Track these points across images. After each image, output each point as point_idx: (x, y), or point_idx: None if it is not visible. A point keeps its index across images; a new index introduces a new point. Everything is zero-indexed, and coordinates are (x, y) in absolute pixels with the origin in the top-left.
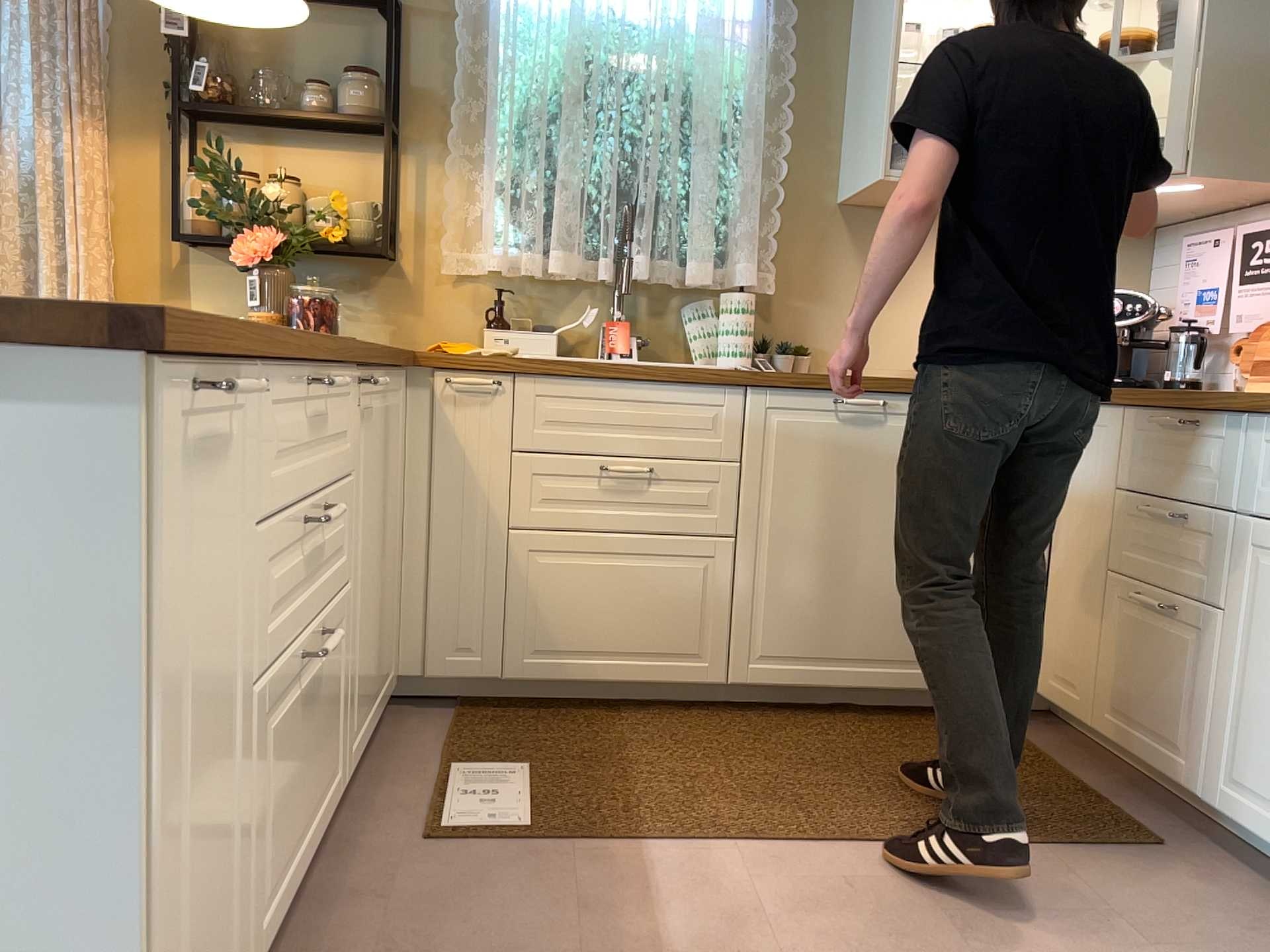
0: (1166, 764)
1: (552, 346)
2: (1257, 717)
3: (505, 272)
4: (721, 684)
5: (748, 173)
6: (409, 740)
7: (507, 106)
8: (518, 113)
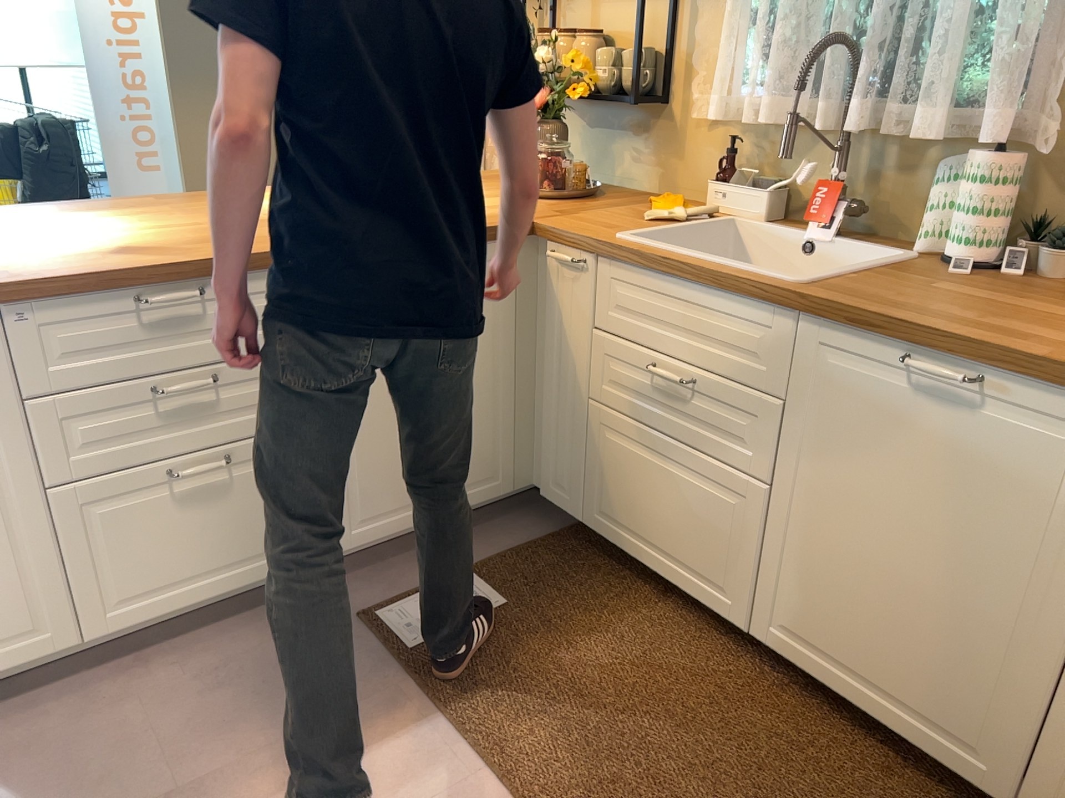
0: None
1: (760, 207)
2: None
3: (742, 119)
4: (742, 628)
5: None
6: (494, 537)
7: None
8: None
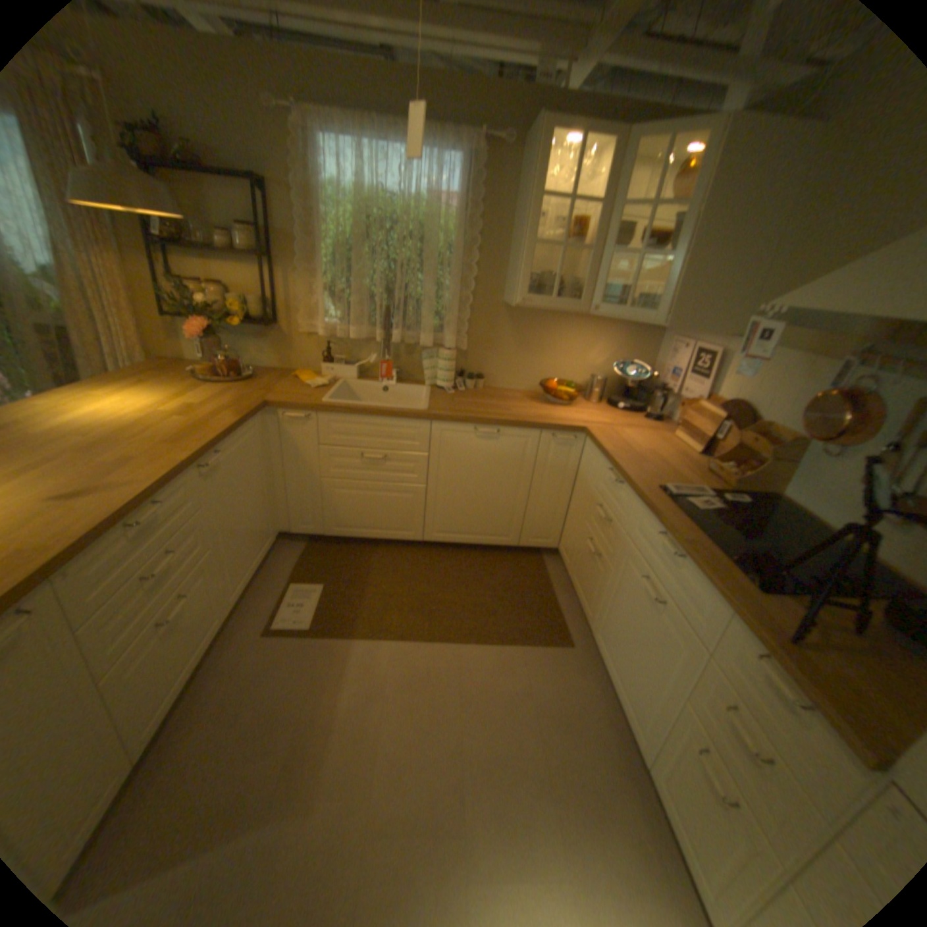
0: (586, 610)
1: (354, 373)
2: (613, 619)
3: (331, 333)
4: (420, 540)
5: (452, 288)
6: (280, 564)
7: (323, 244)
8: (332, 245)
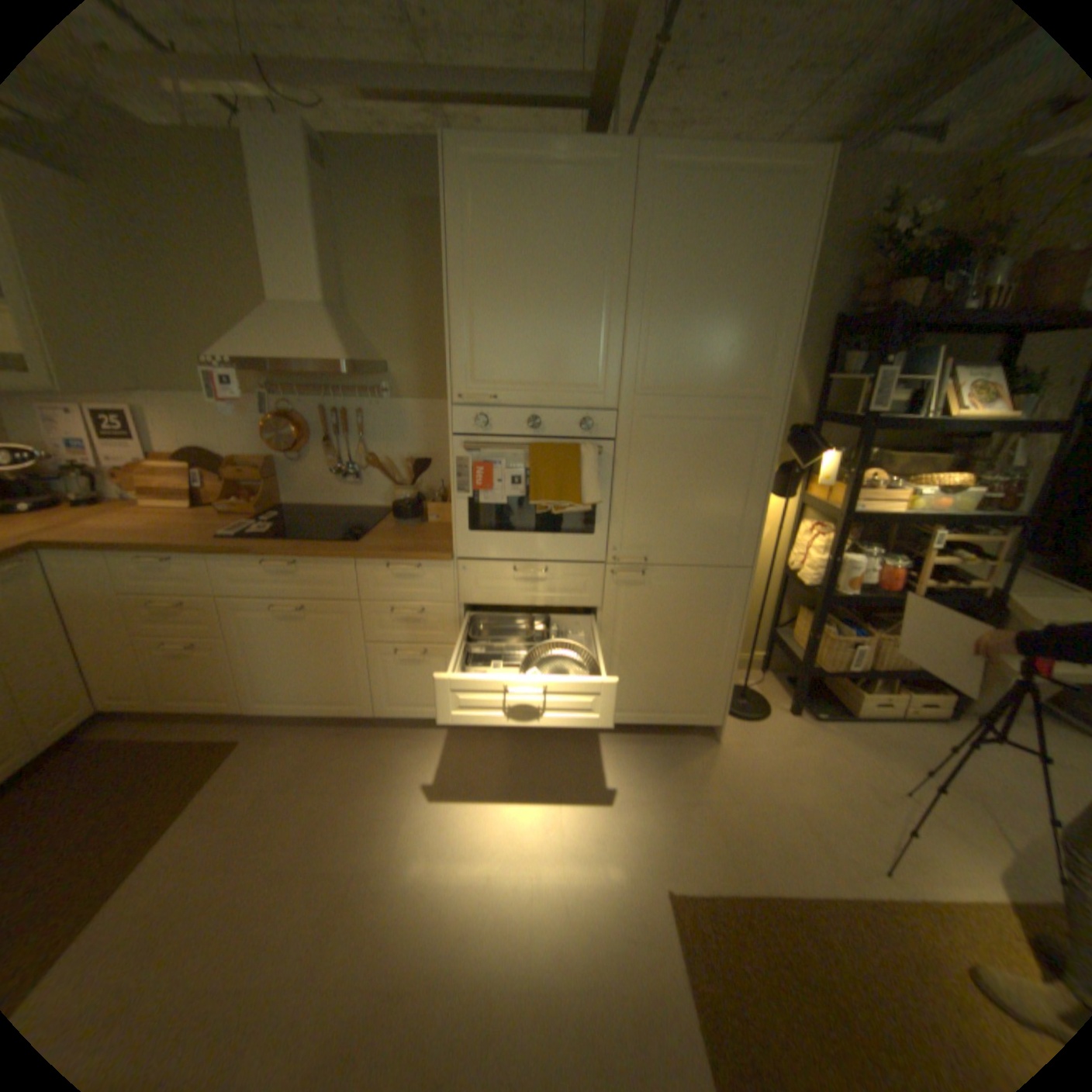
0: (214, 710)
1: None
2: (259, 675)
3: None
4: None
5: None
6: None
7: None
8: None
